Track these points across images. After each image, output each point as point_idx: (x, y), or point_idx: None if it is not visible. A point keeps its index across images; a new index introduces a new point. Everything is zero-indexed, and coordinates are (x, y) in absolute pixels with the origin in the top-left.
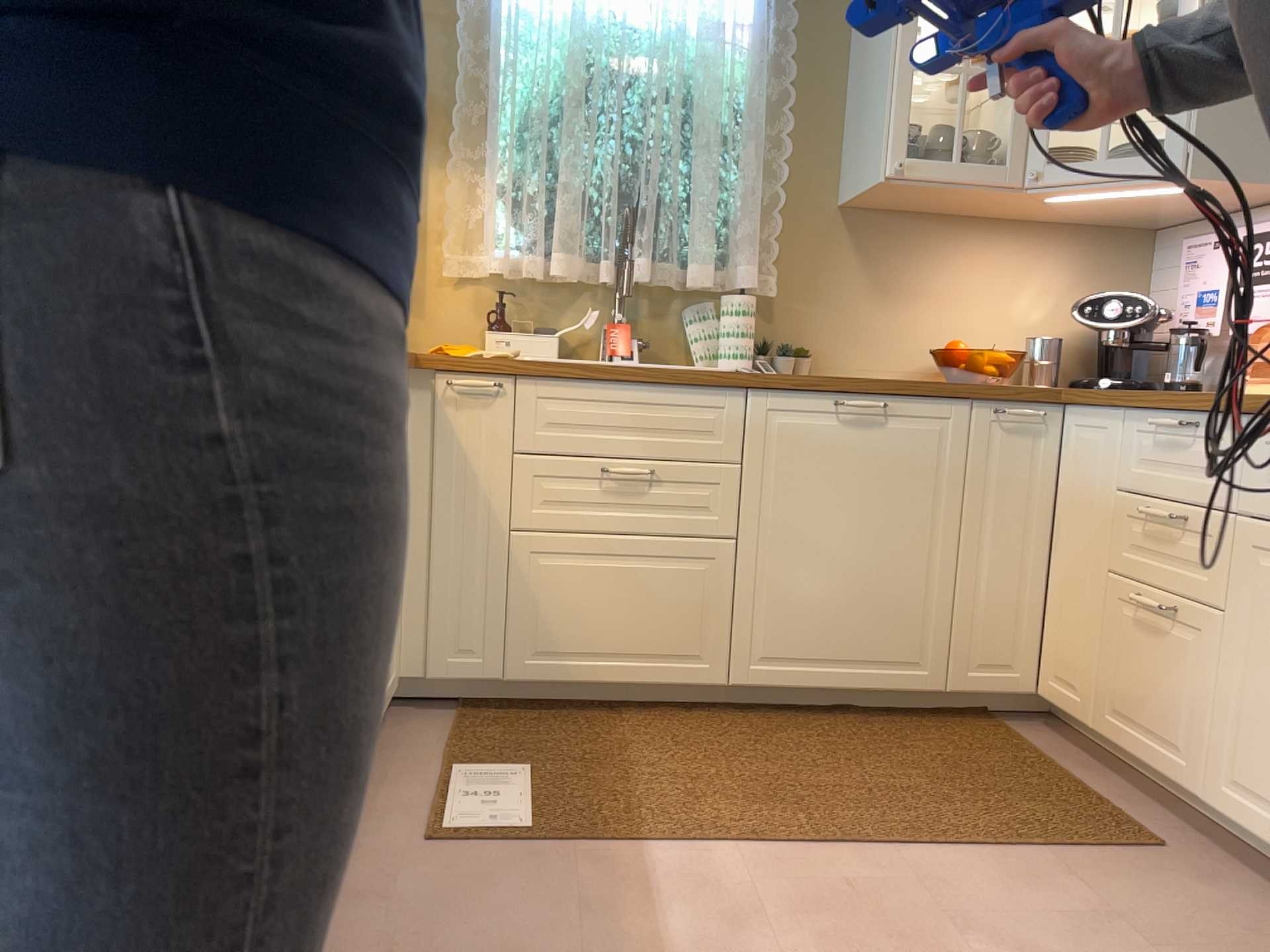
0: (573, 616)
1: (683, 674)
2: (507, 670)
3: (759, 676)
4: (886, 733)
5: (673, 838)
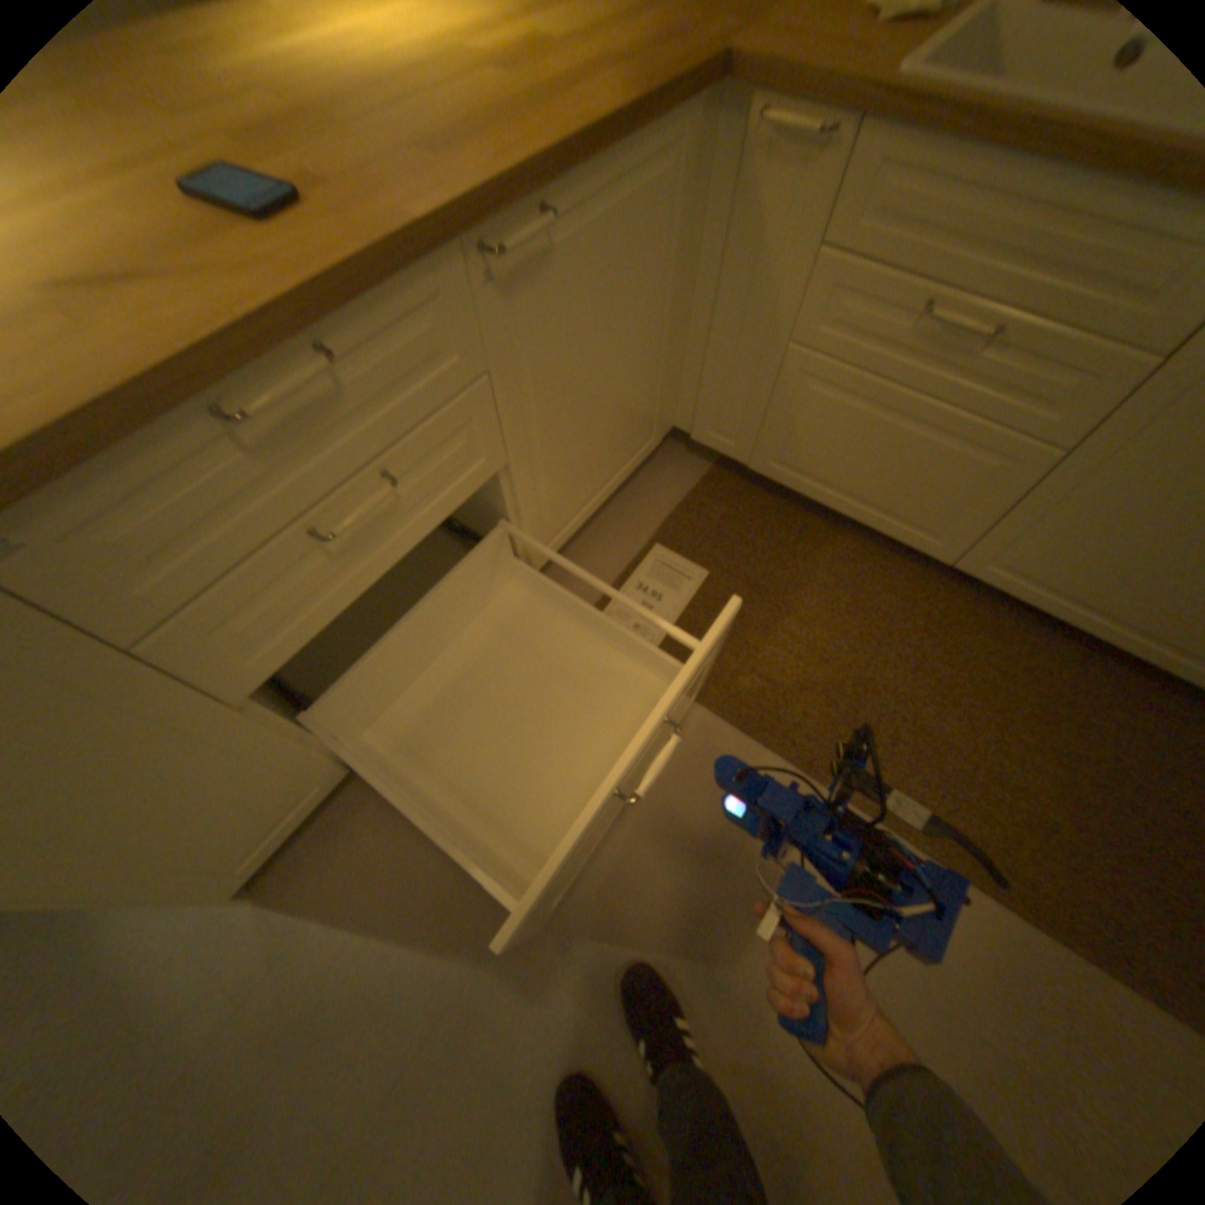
0: (825, 449)
1: (911, 540)
2: (753, 464)
3: (992, 578)
4: (1088, 694)
5: (748, 727)
